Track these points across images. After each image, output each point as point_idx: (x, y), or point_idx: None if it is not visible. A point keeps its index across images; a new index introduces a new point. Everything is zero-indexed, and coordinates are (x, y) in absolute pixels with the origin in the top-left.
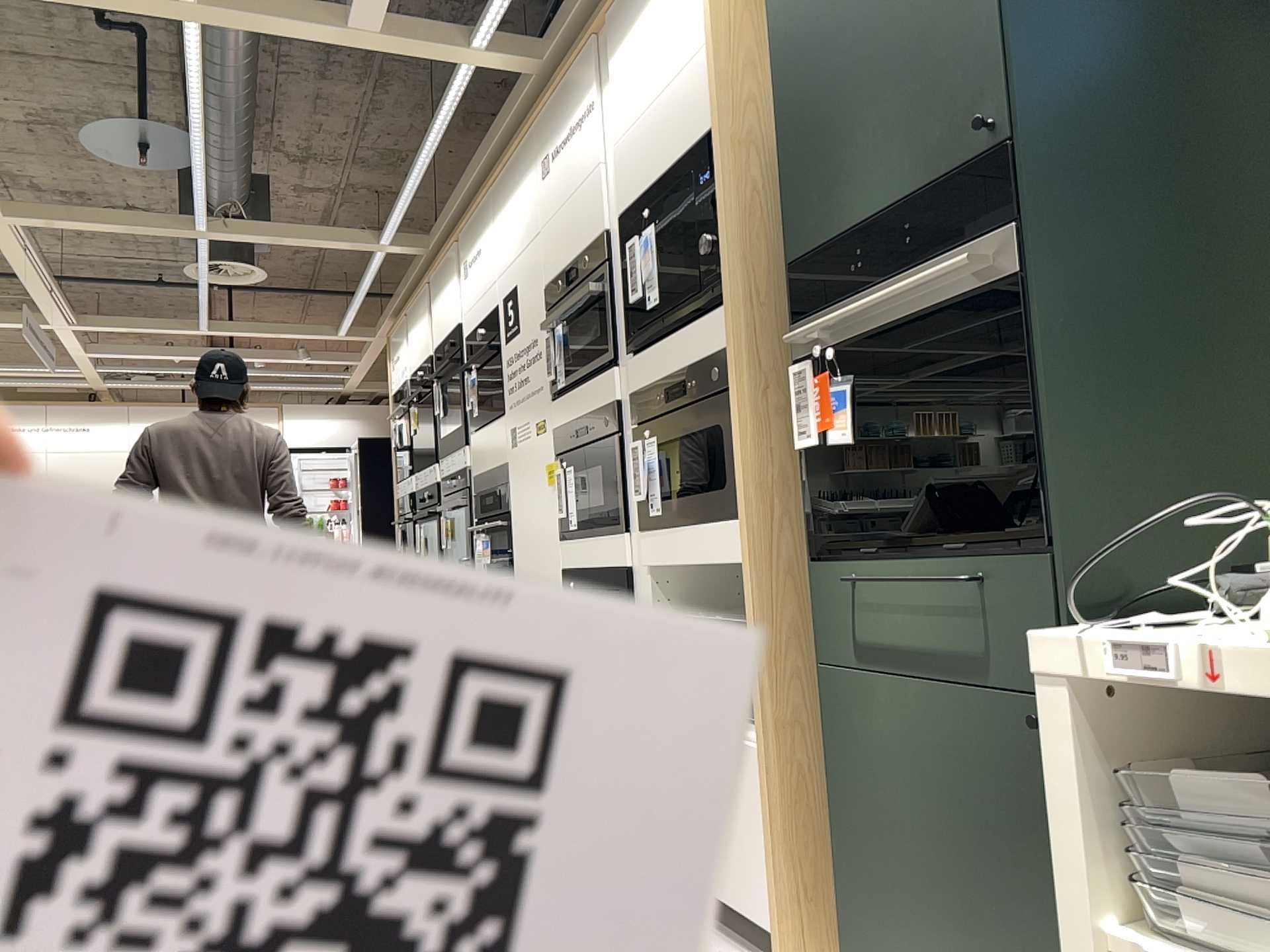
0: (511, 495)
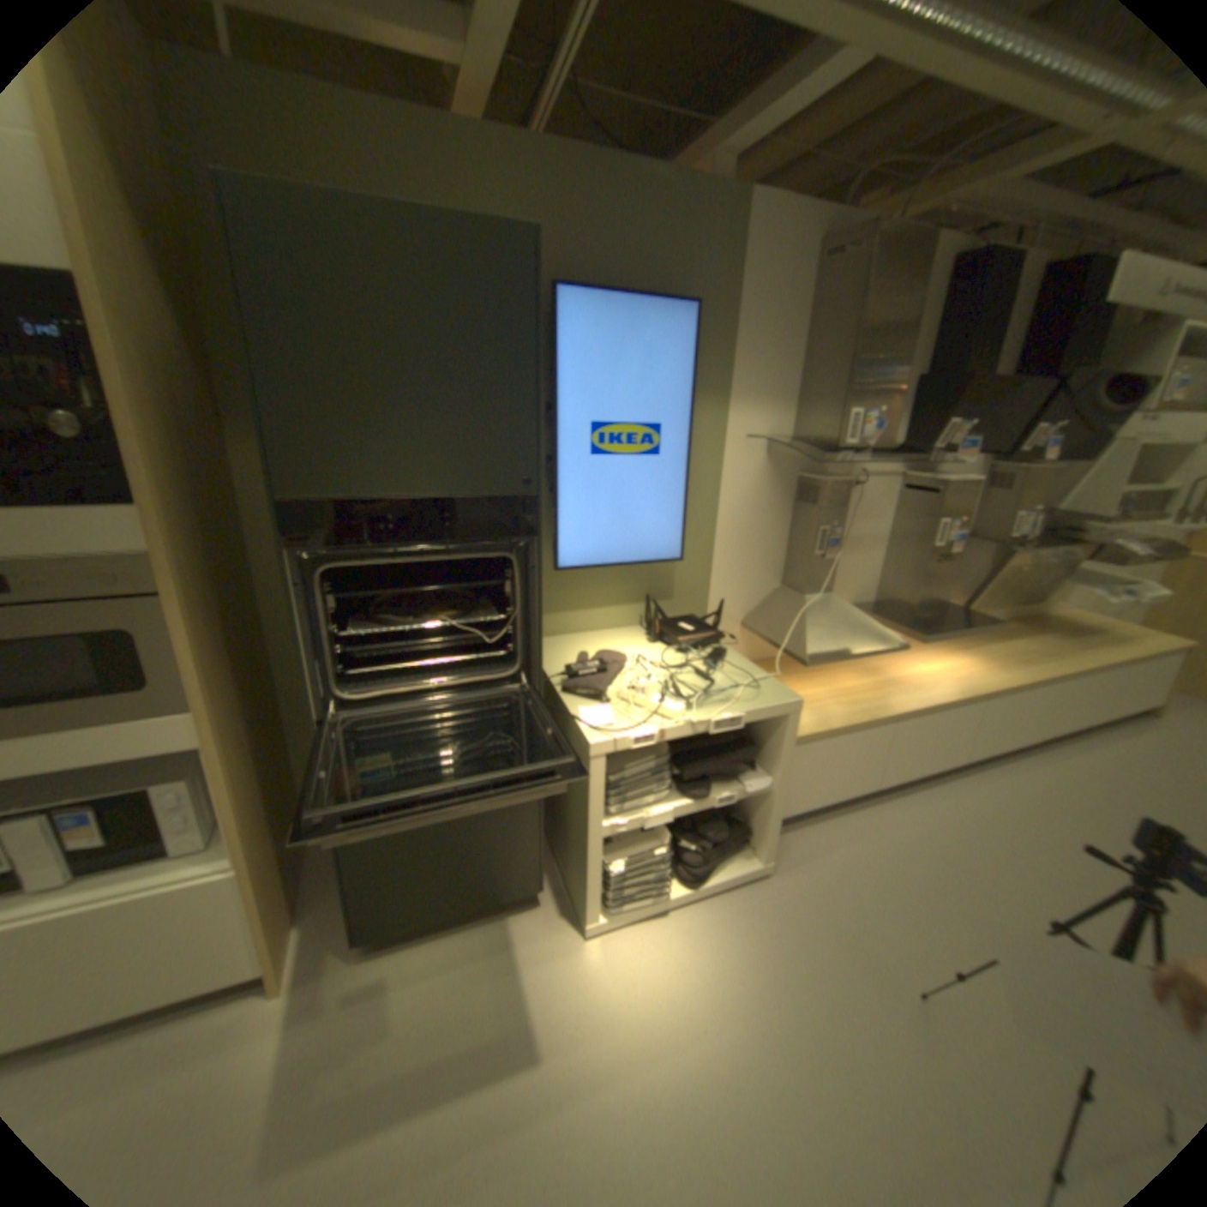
0: None
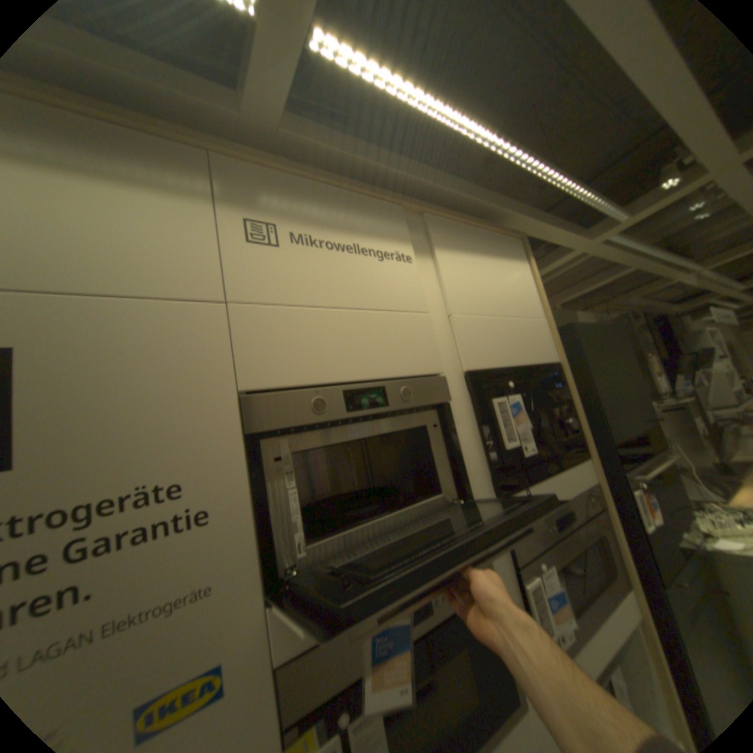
0: None
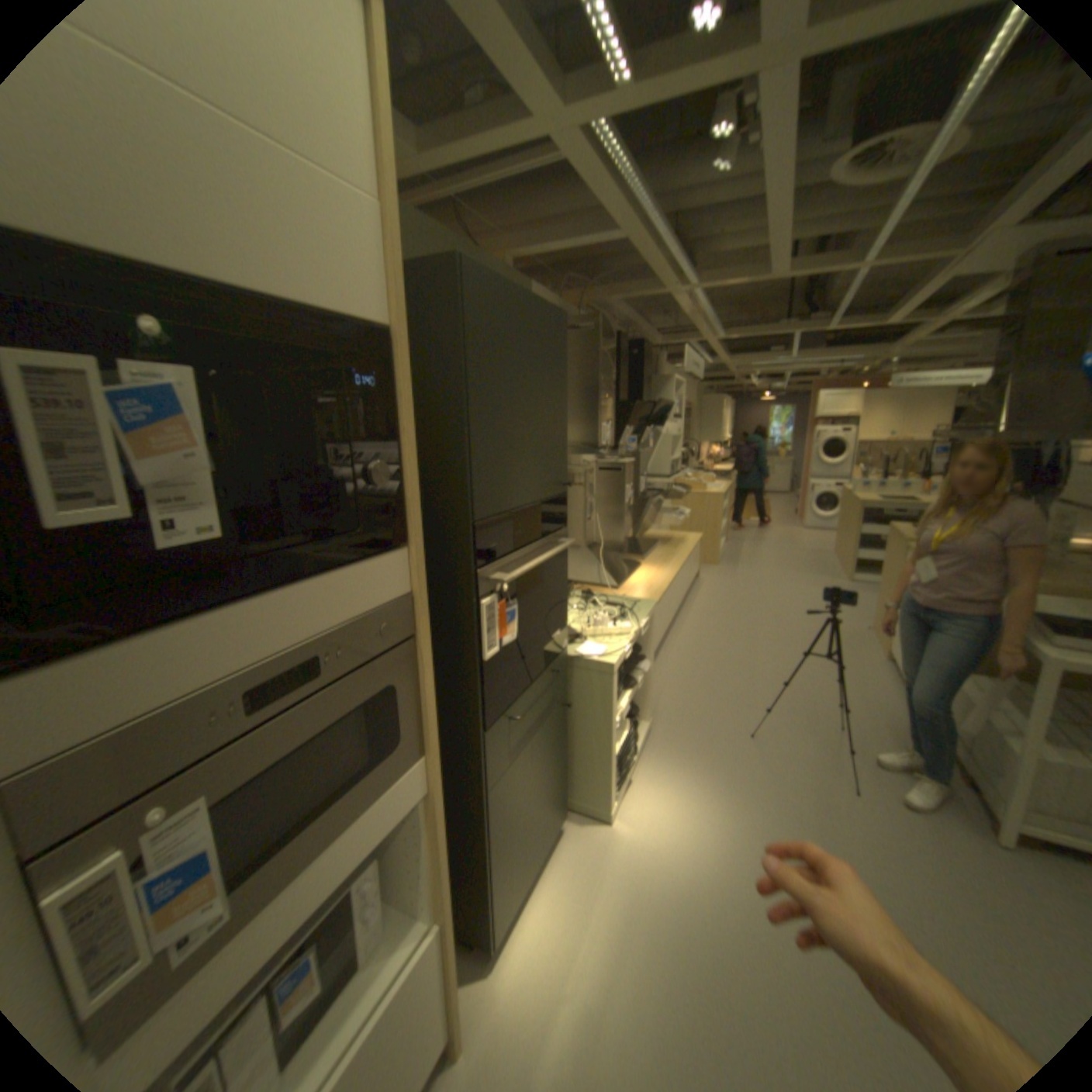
0: None
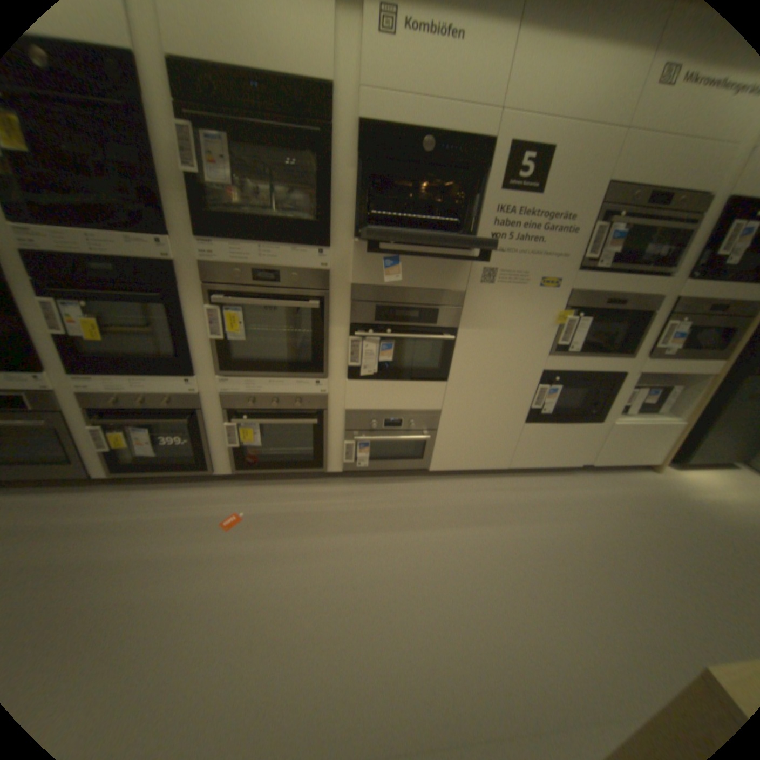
0: (468, 318)
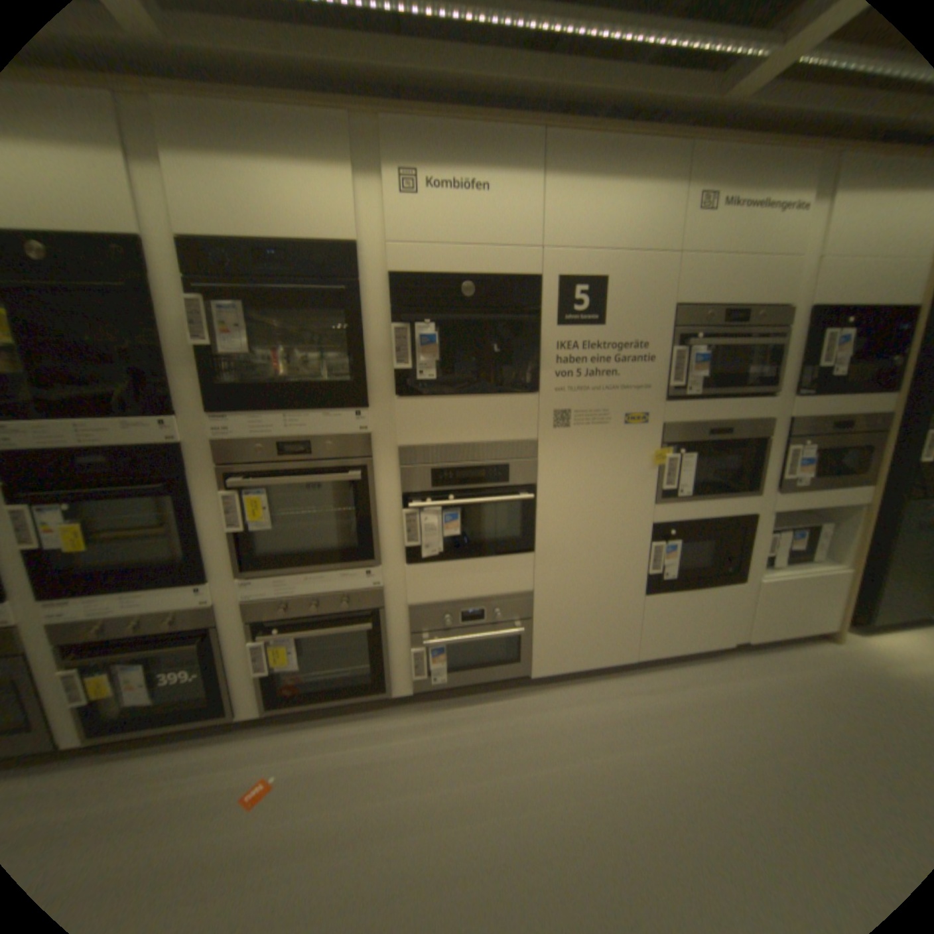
0: (546, 470)
